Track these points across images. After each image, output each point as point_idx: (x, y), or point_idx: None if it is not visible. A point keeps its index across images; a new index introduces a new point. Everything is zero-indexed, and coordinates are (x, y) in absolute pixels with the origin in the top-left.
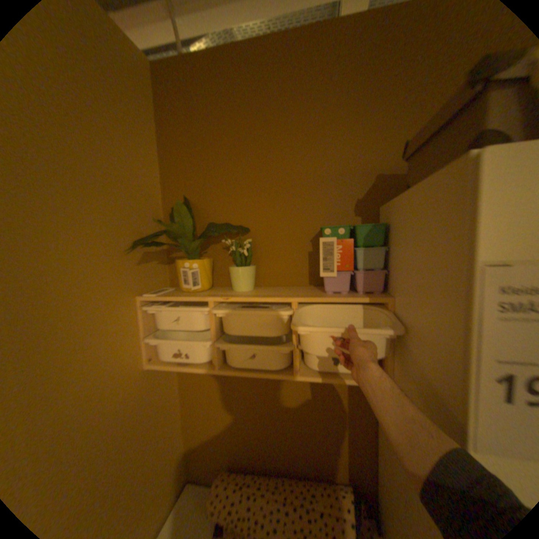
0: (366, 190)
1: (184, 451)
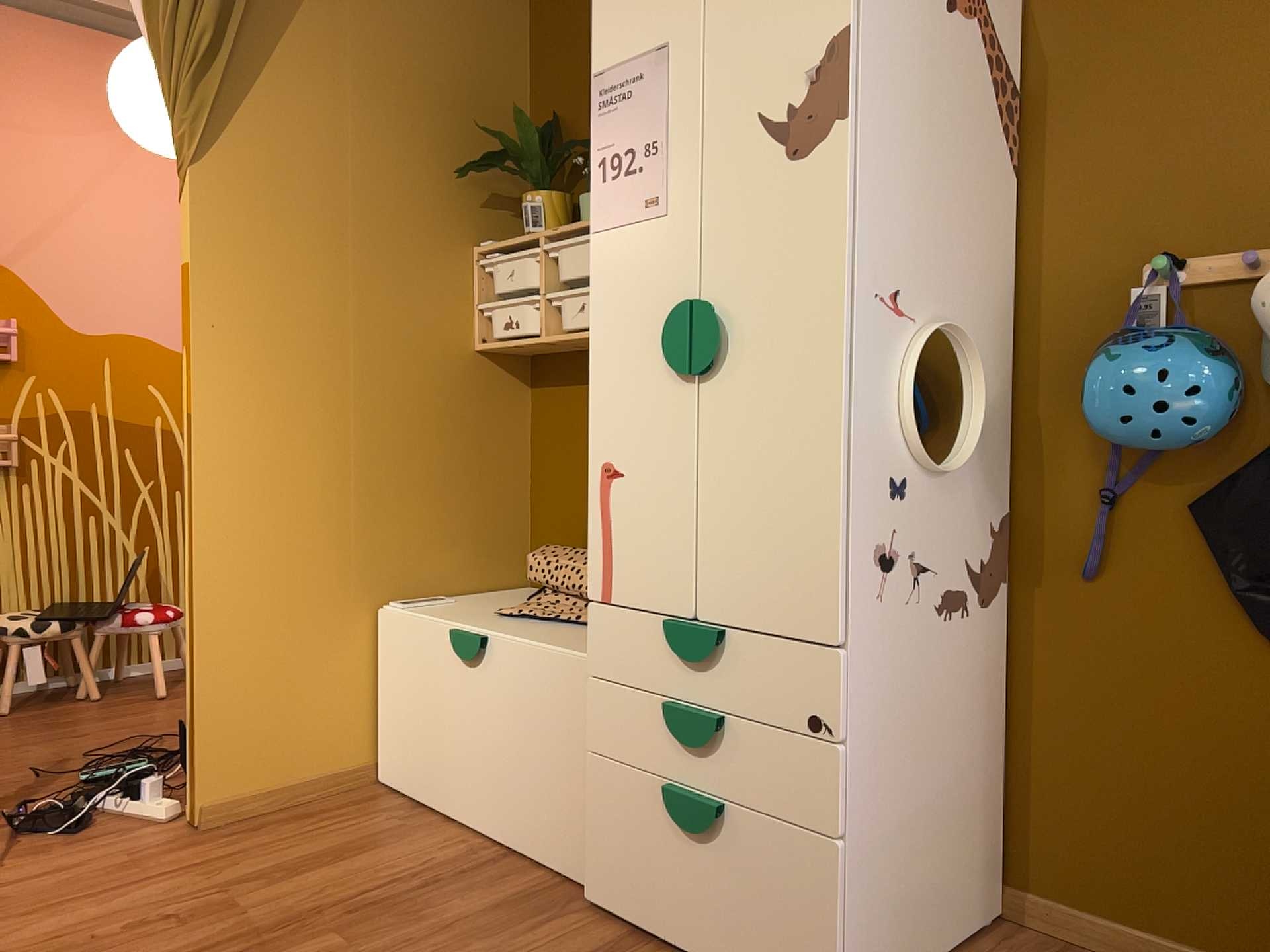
0: None
1: (528, 535)
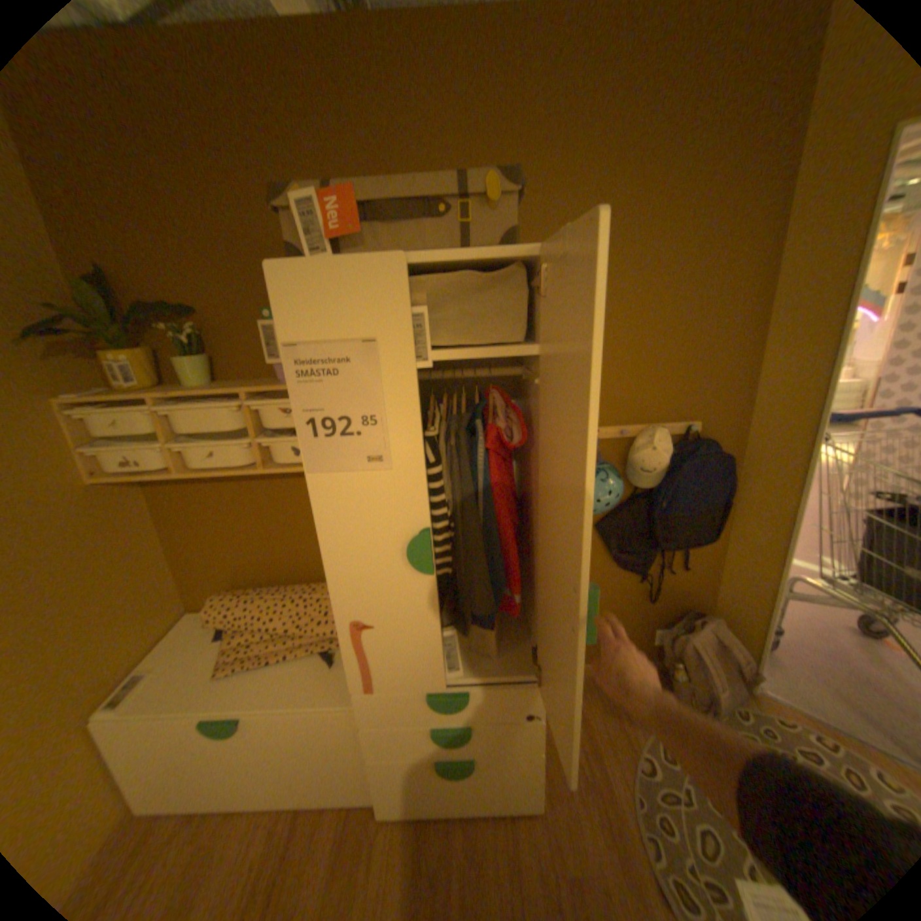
0: None
1: (174, 583)
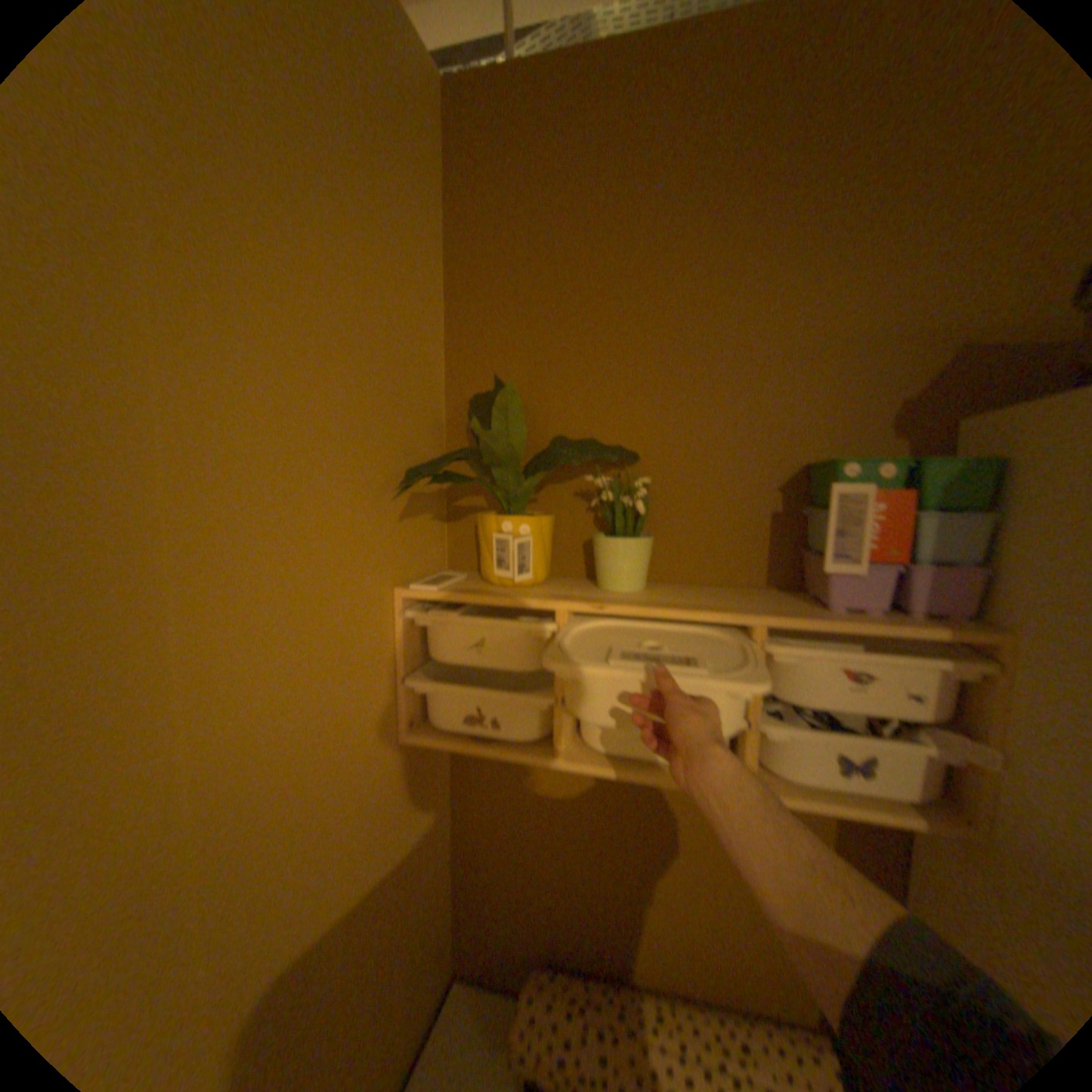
0: (929, 377)
1: (451, 913)
